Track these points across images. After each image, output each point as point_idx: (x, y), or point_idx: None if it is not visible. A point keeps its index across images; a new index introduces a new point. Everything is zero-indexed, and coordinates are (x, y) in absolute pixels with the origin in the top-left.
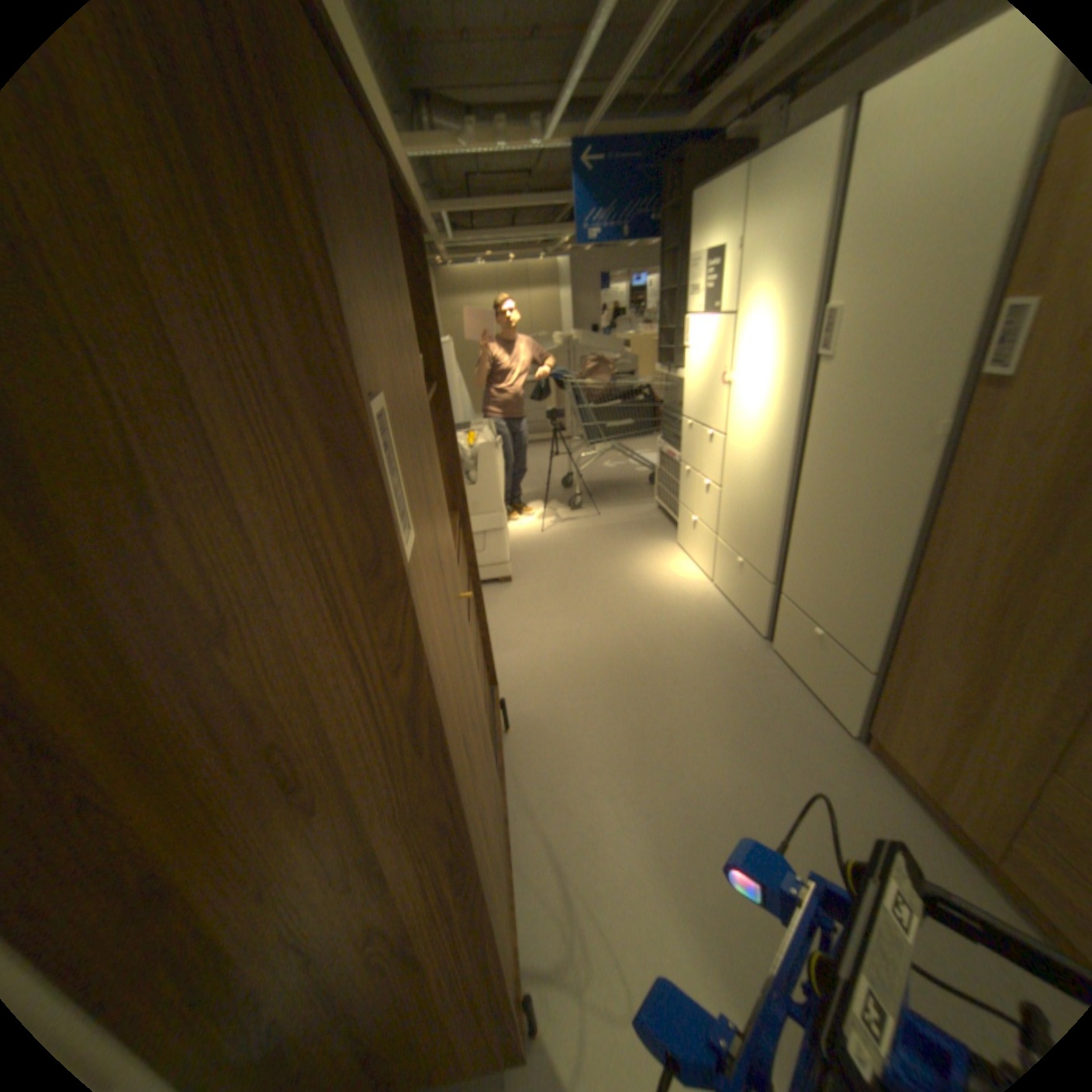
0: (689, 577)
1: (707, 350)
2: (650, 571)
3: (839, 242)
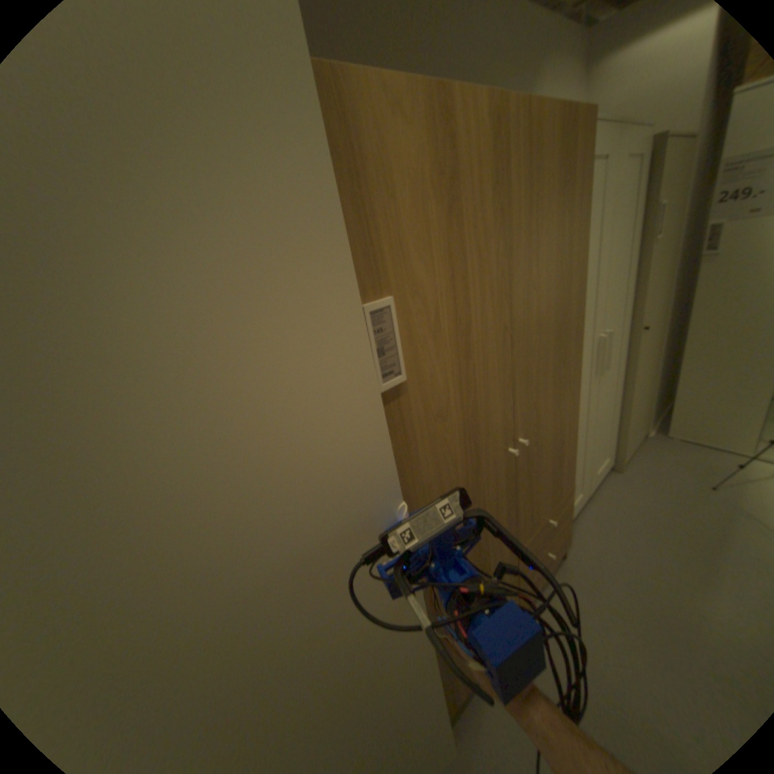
0: None
1: None
2: None
3: None
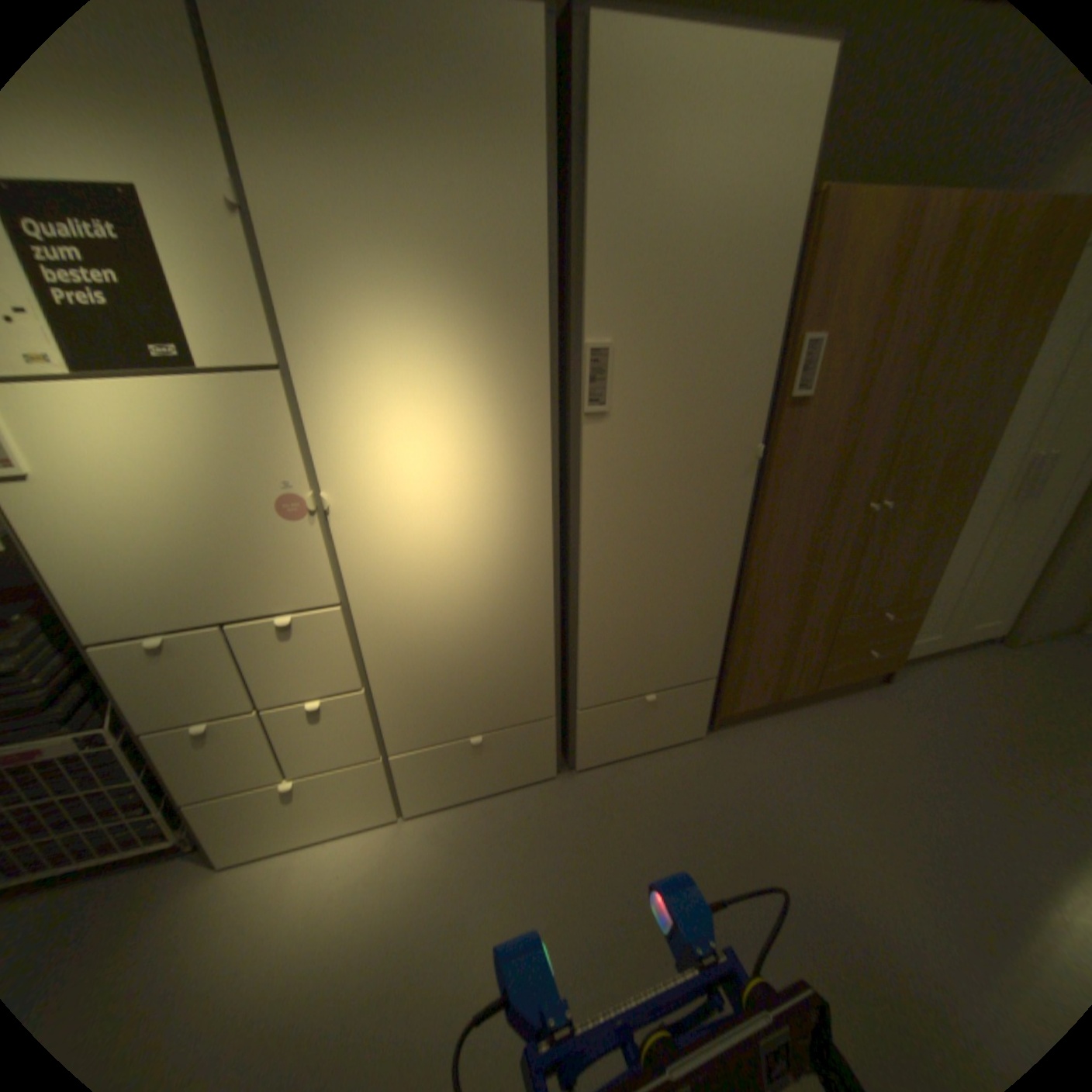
0: (364, 861)
1: (162, 463)
2: (307, 950)
3: (556, 247)
